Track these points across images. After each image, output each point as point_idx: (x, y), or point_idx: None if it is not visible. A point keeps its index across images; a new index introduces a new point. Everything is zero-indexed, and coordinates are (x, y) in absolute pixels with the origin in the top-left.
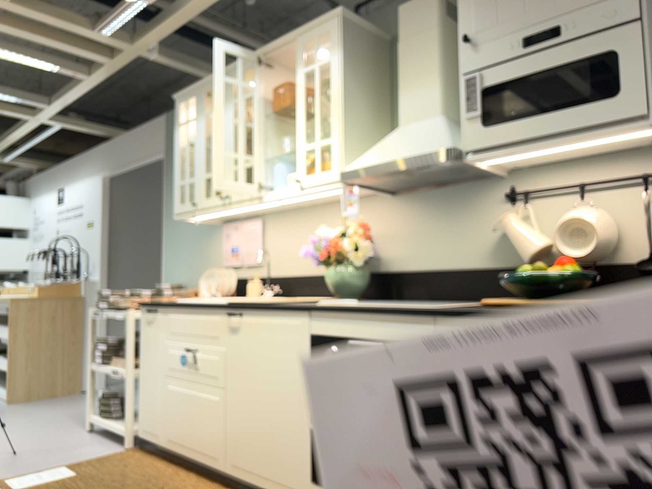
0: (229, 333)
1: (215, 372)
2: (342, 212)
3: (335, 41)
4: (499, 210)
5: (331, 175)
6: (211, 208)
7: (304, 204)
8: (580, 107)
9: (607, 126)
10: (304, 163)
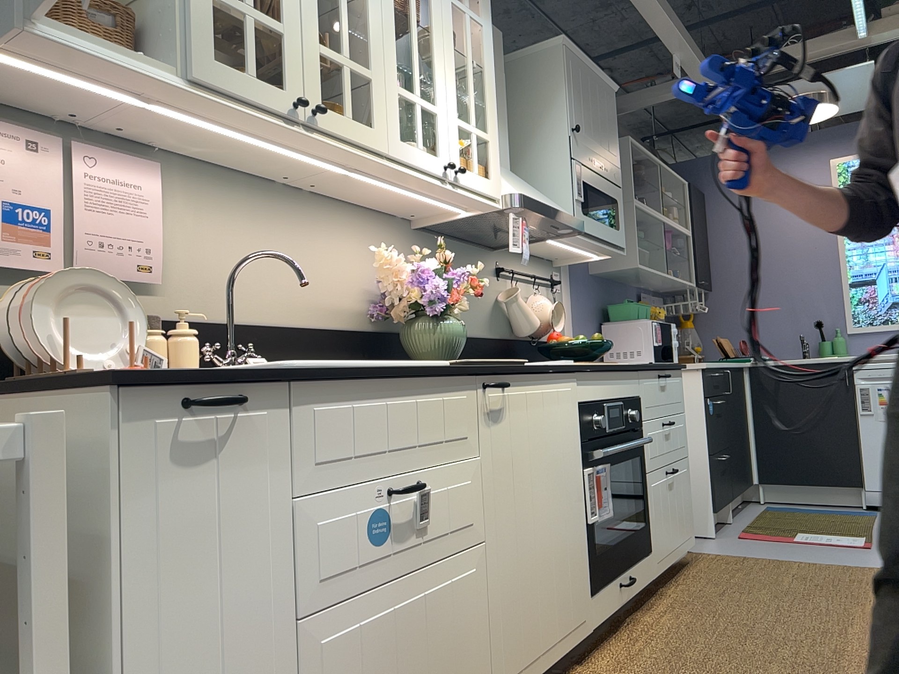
0: (486, 424)
1: (467, 515)
2: (349, 225)
3: (488, 7)
4: (493, 282)
5: (493, 188)
6: (234, 100)
7: (301, 183)
8: (612, 229)
9: (615, 247)
10: (459, 145)
